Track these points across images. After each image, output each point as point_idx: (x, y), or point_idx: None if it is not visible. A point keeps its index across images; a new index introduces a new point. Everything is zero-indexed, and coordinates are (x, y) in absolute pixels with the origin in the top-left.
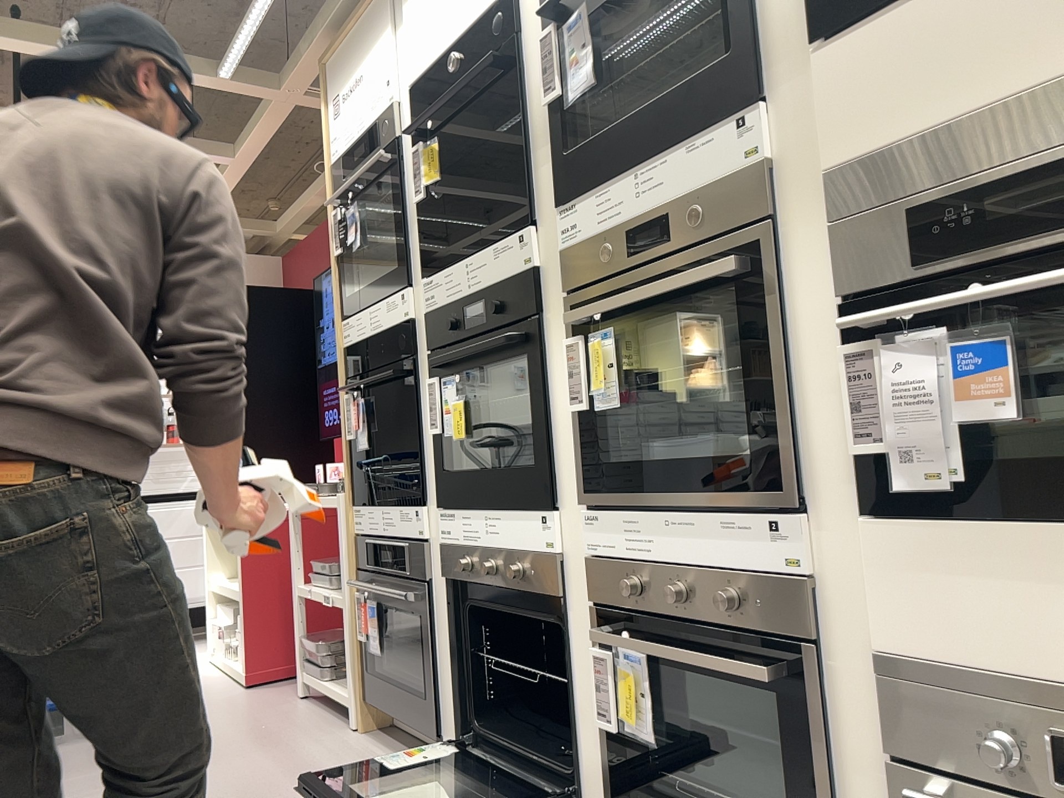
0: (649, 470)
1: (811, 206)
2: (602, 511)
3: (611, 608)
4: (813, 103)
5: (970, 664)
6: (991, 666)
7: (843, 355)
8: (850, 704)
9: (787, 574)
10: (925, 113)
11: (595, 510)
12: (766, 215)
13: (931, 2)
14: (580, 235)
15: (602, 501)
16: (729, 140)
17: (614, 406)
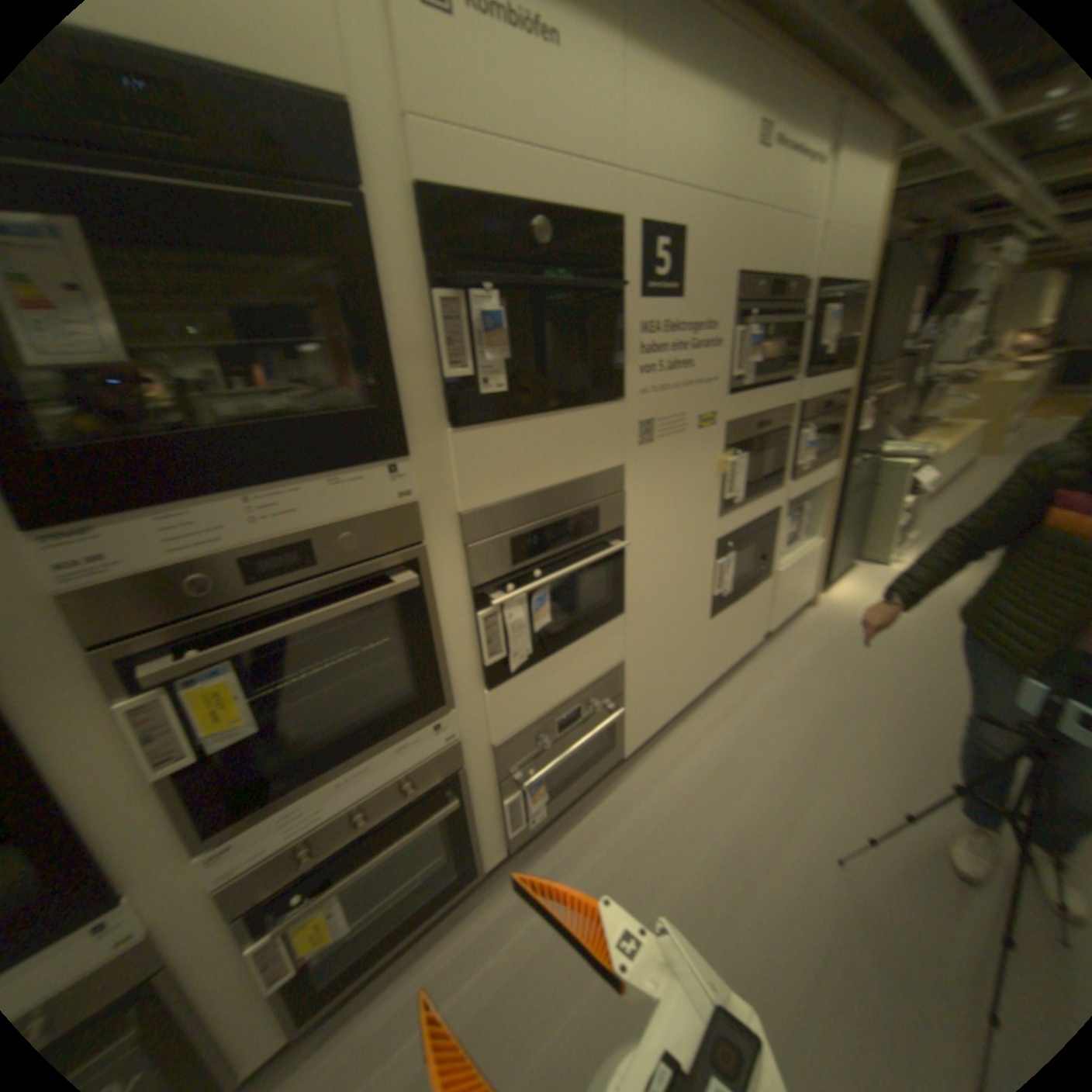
0: (303, 764)
1: (444, 533)
2: (224, 840)
3: (255, 904)
4: (443, 465)
5: (526, 722)
6: (532, 718)
7: (476, 619)
8: (471, 781)
9: (439, 749)
10: (514, 489)
11: (214, 847)
12: (413, 540)
13: (518, 430)
14: (113, 570)
15: (231, 831)
16: (379, 481)
17: (240, 737)
